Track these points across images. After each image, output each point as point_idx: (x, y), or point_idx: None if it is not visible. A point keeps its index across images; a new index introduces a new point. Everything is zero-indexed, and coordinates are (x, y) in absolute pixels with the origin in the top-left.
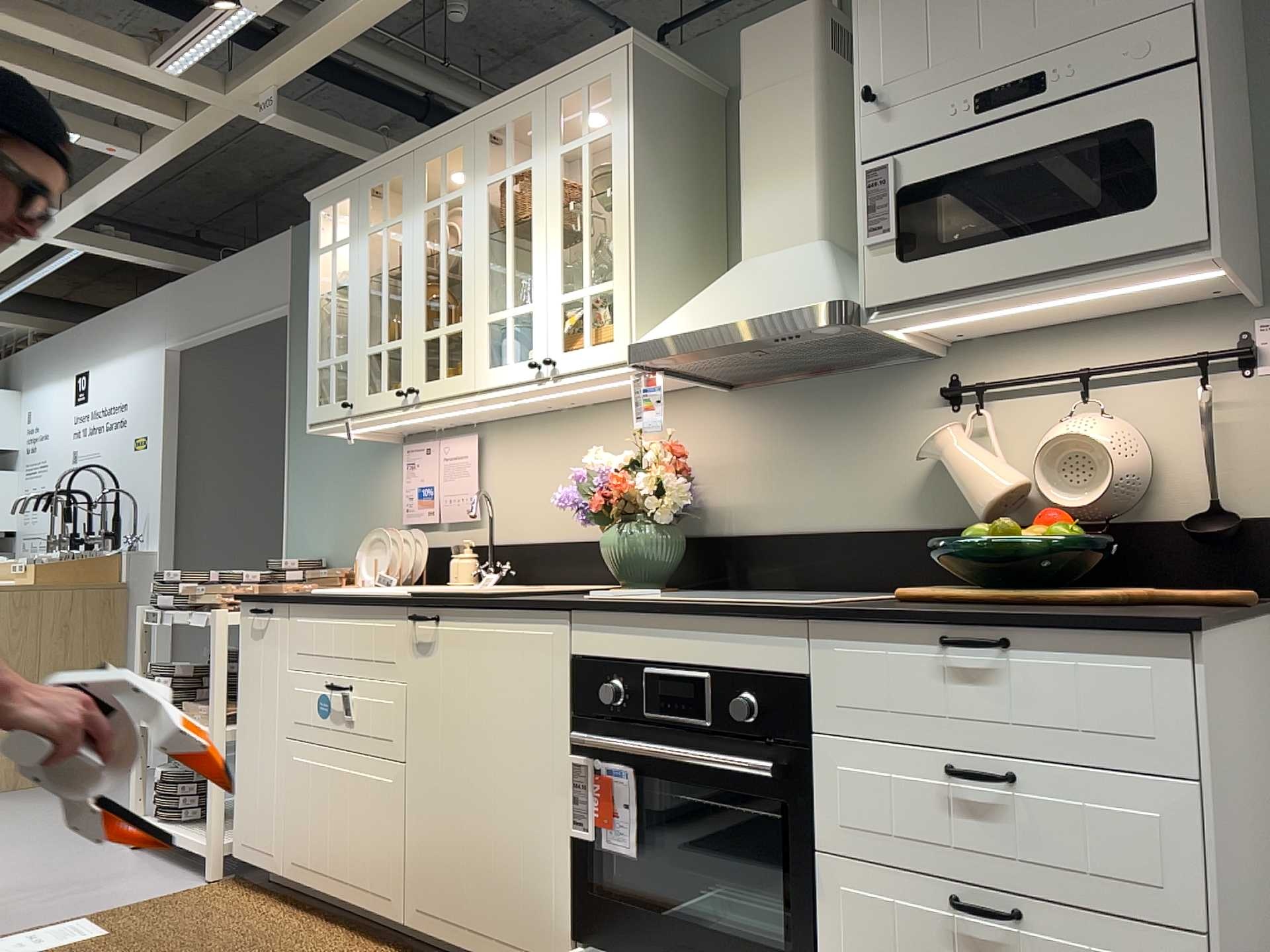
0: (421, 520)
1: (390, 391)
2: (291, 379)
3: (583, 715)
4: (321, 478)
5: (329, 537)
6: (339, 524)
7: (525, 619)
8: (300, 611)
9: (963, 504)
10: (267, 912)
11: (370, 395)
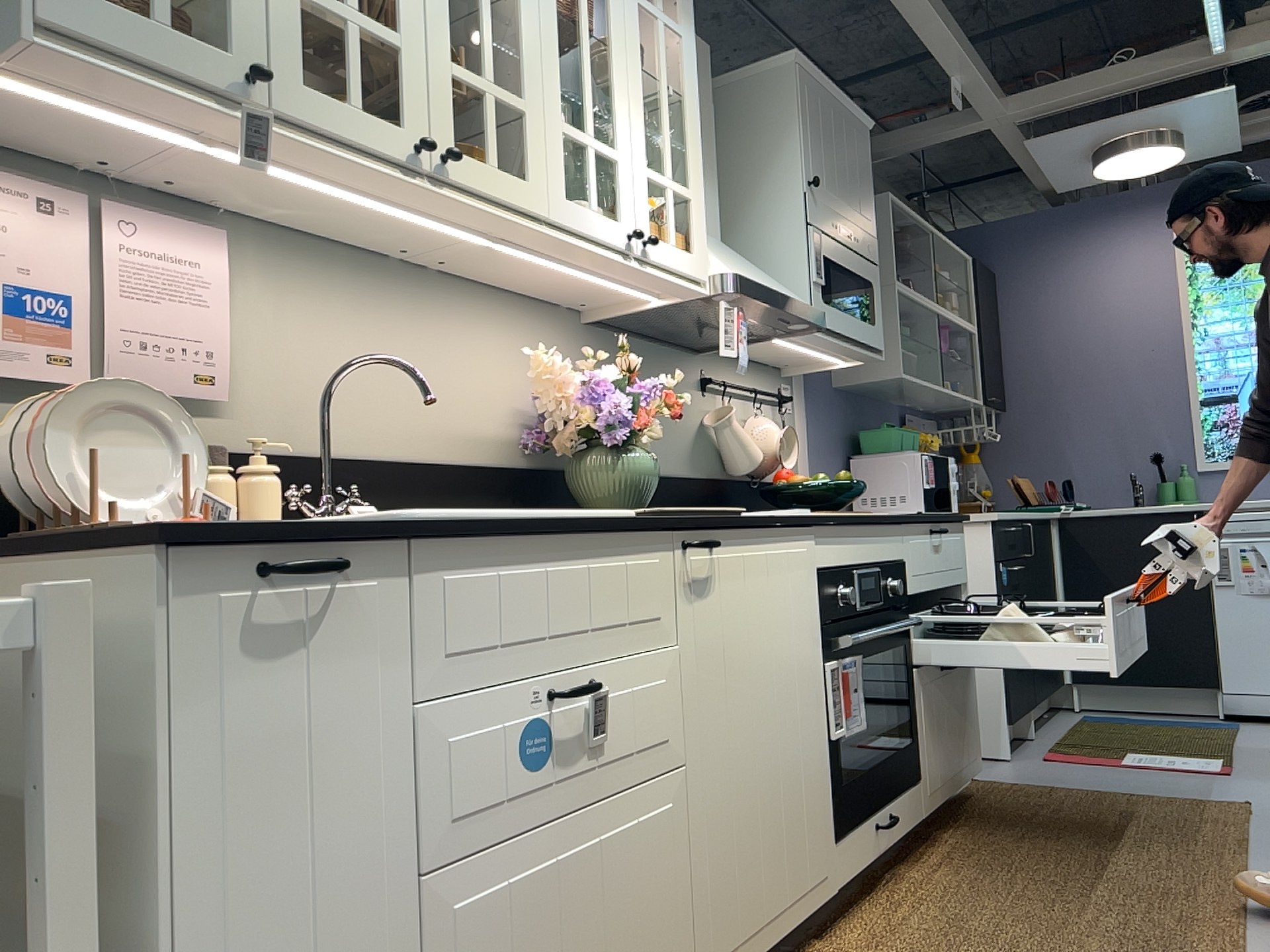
0: (12, 372)
1: (376, 119)
2: None
3: (827, 623)
4: None
5: None
6: None
7: (789, 537)
8: (446, 556)
9: (712, 462)
10: None
11: (314, 92)
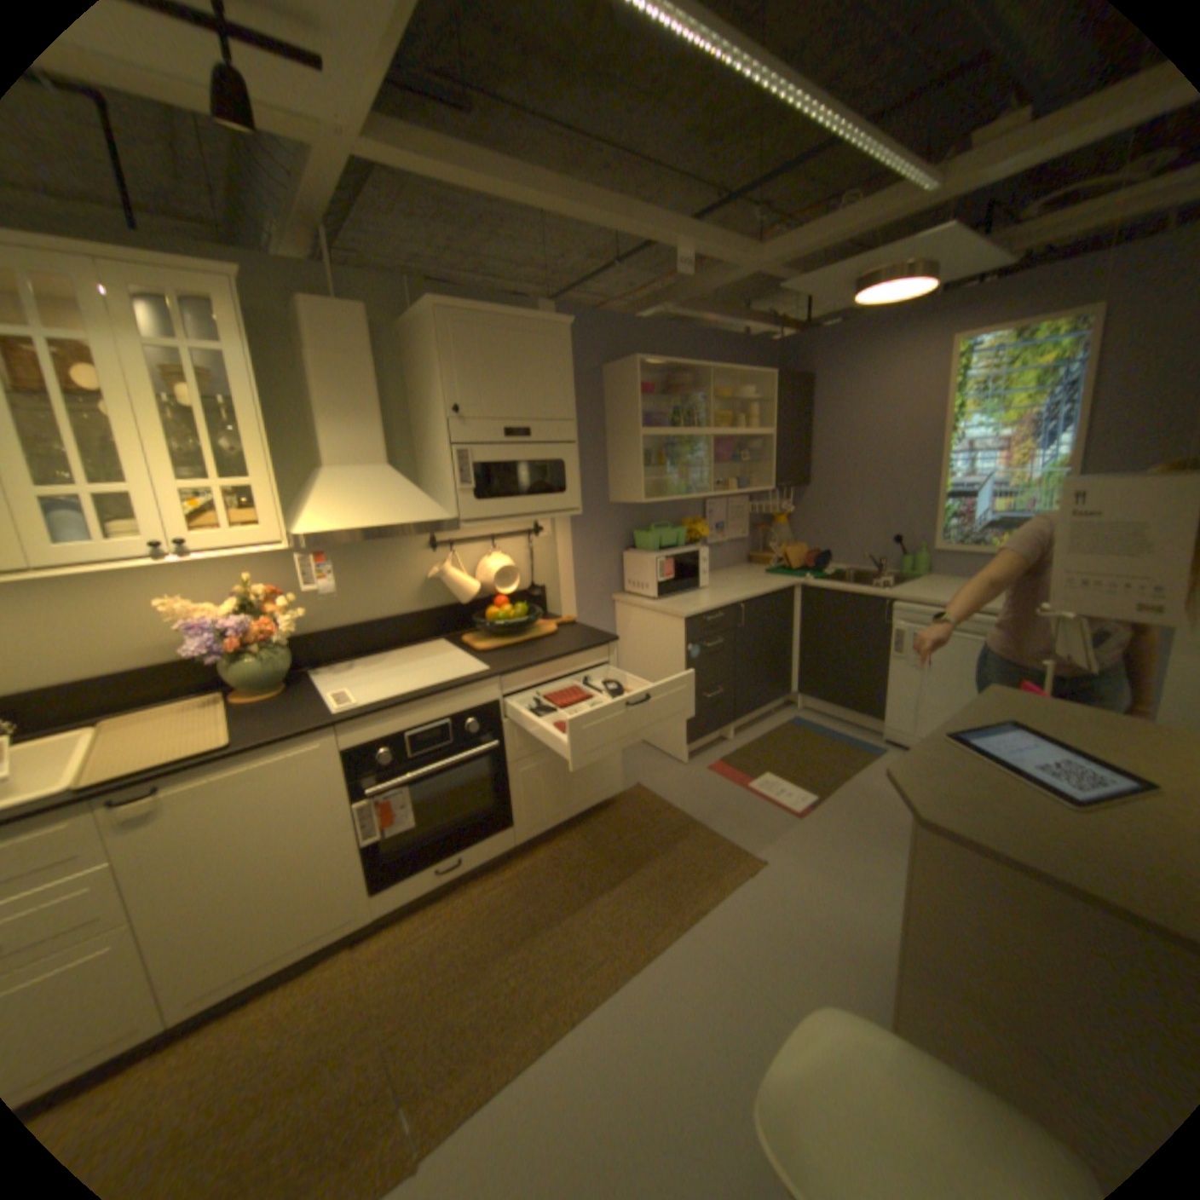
0: None
1: None
2: None
3: (356, 780)
4: None
5: None
6: None
7: (287, 747)
8: None
9: (442, 596)
10: None
11: None
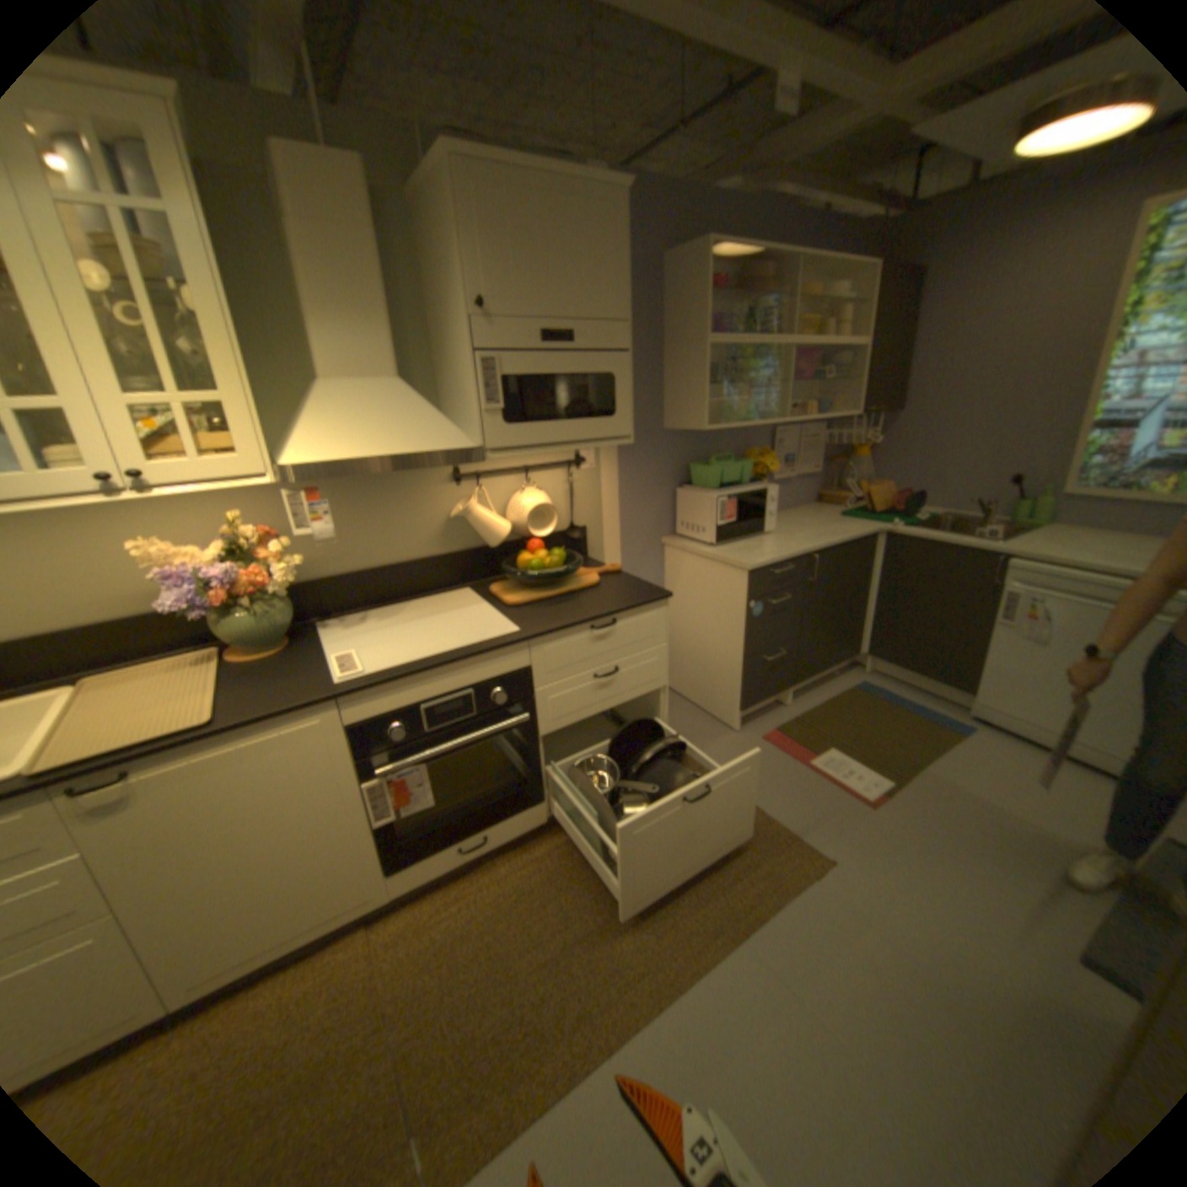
0: None
1: None
2: None
3: (366, 757)
4: None
5: None
6: None
7: (281, 723)
8: None
9: (468, 537)
10: None
11: None
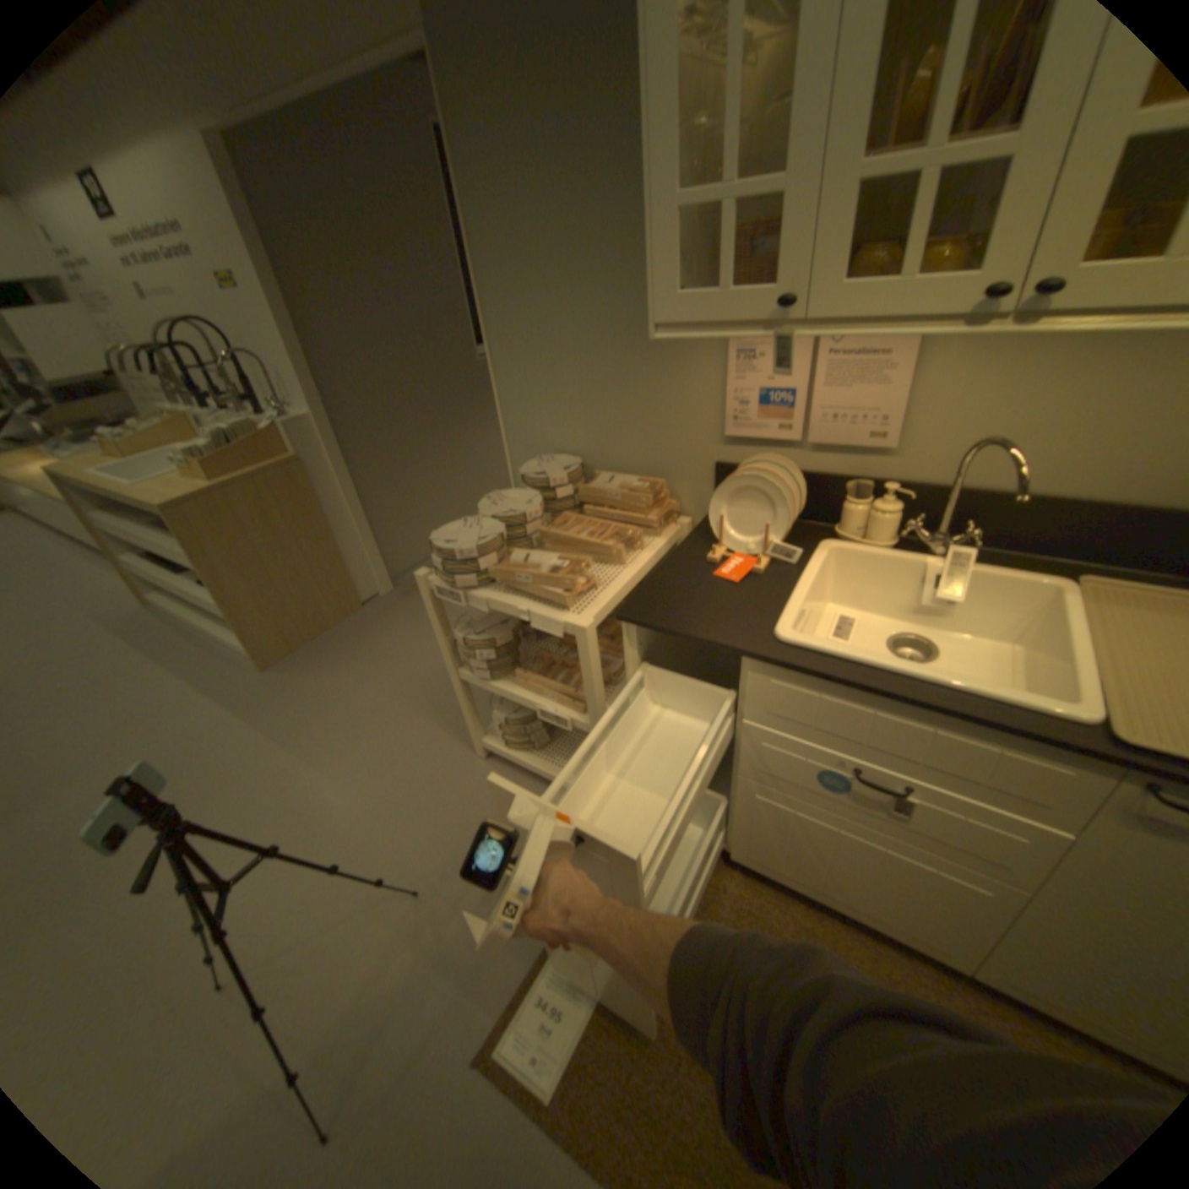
0: (762, 433)
1: (938, 275)
2: (459, 190)
3: None
4: (550, 353)
5: (578, 431)
6: (594, 417)
7: None
8: (780, 674)
9: None
10: (723, 888)
11: (859, 279)
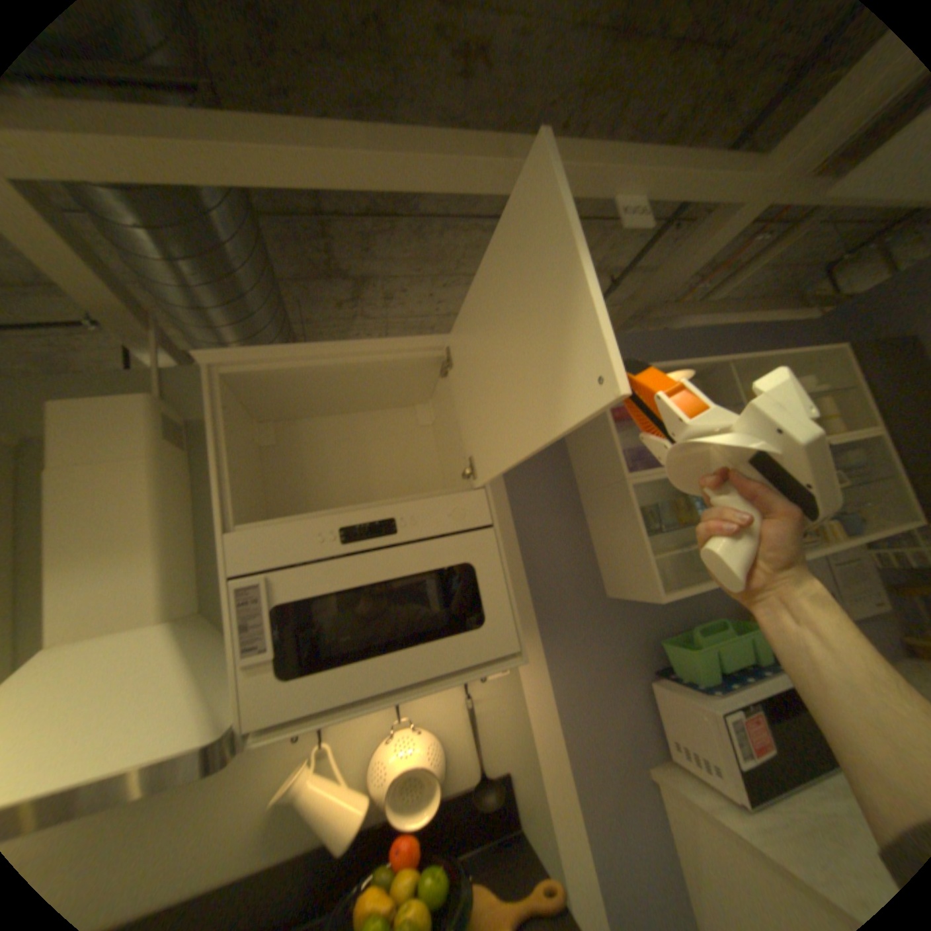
0: None
1: None
2: None
3: None
4: None
5: None
6: None
7: None
8: None
9: (306, 828)
10: None
11: None
